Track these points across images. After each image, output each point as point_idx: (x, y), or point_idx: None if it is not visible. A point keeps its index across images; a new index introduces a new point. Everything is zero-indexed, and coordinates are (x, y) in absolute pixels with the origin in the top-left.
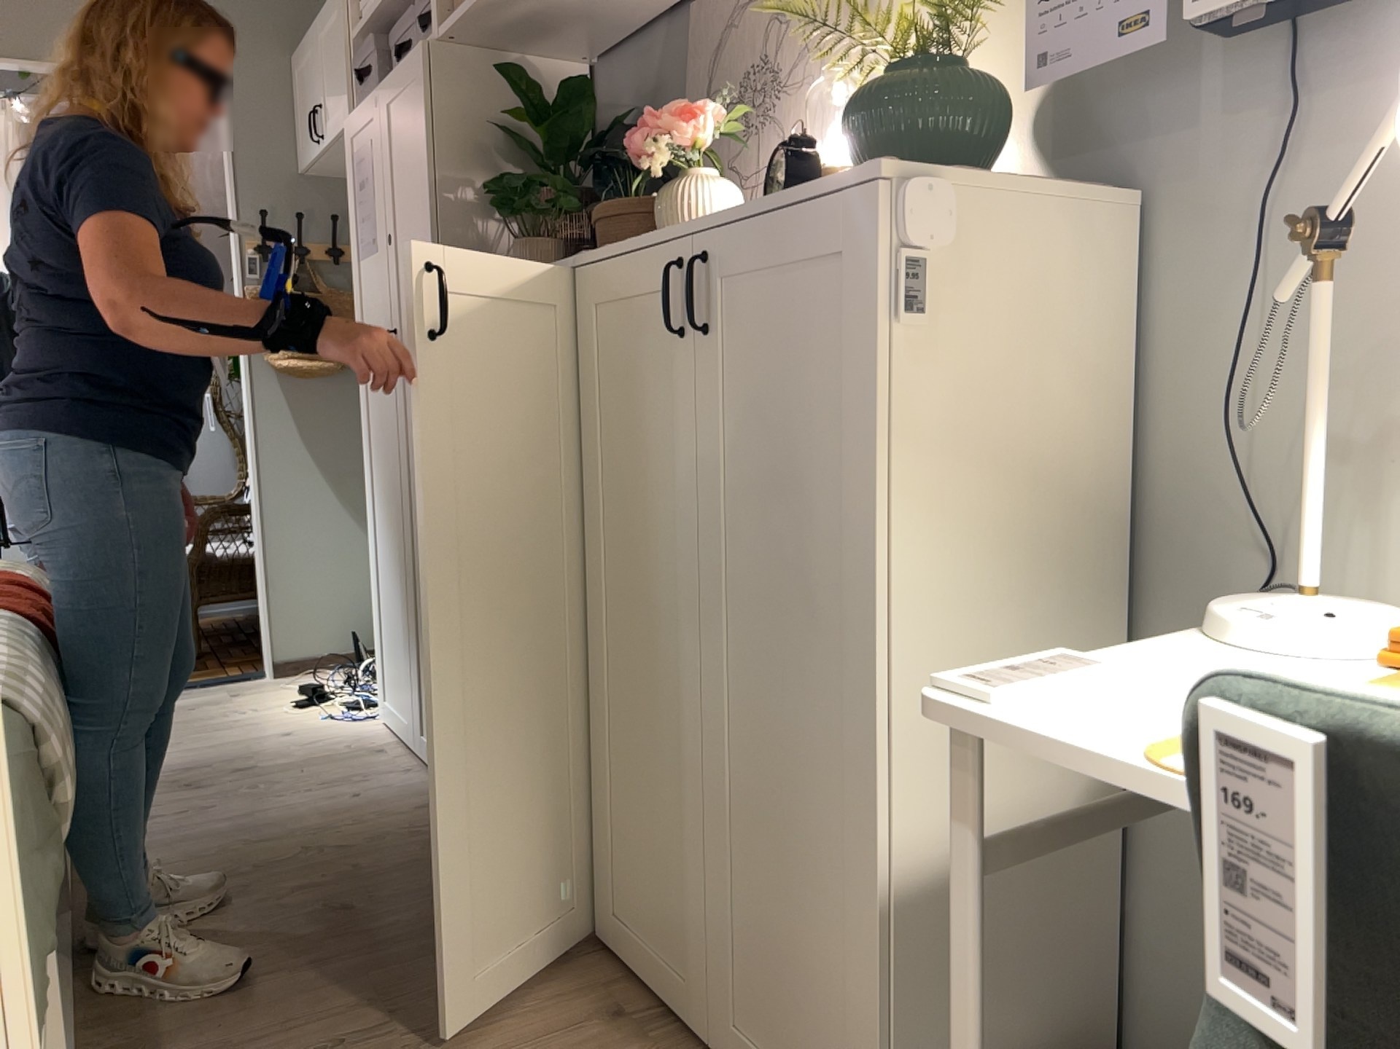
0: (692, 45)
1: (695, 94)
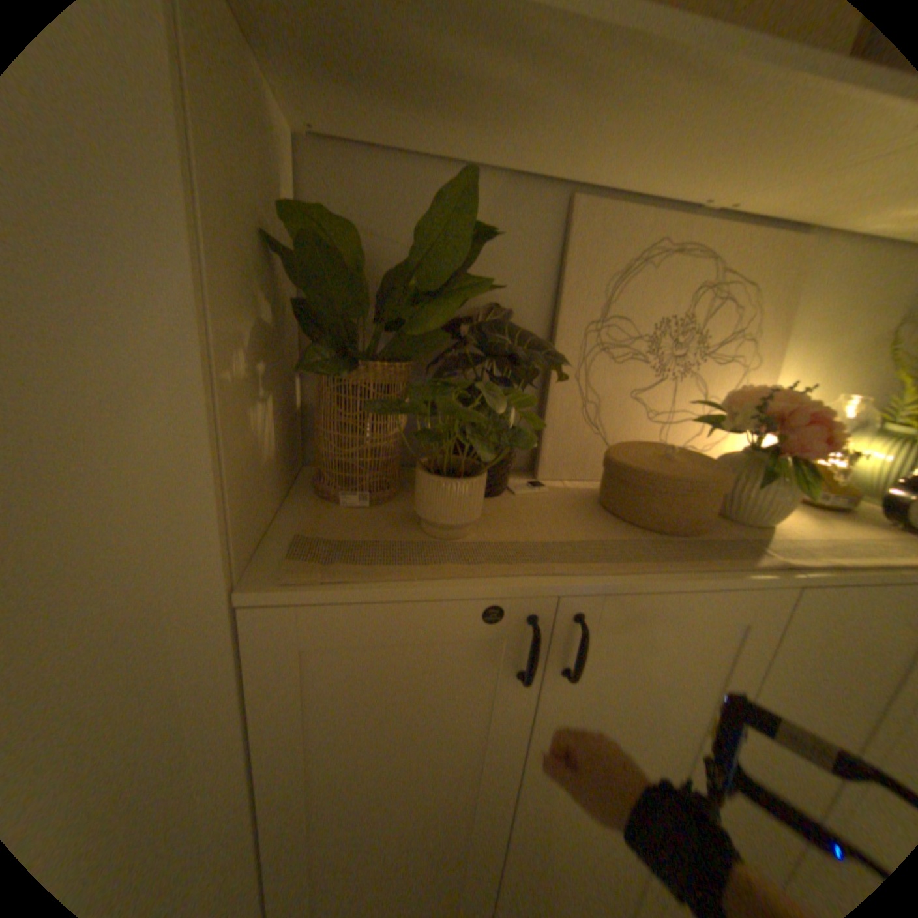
0: (577, 246)
1: (580, 303)
